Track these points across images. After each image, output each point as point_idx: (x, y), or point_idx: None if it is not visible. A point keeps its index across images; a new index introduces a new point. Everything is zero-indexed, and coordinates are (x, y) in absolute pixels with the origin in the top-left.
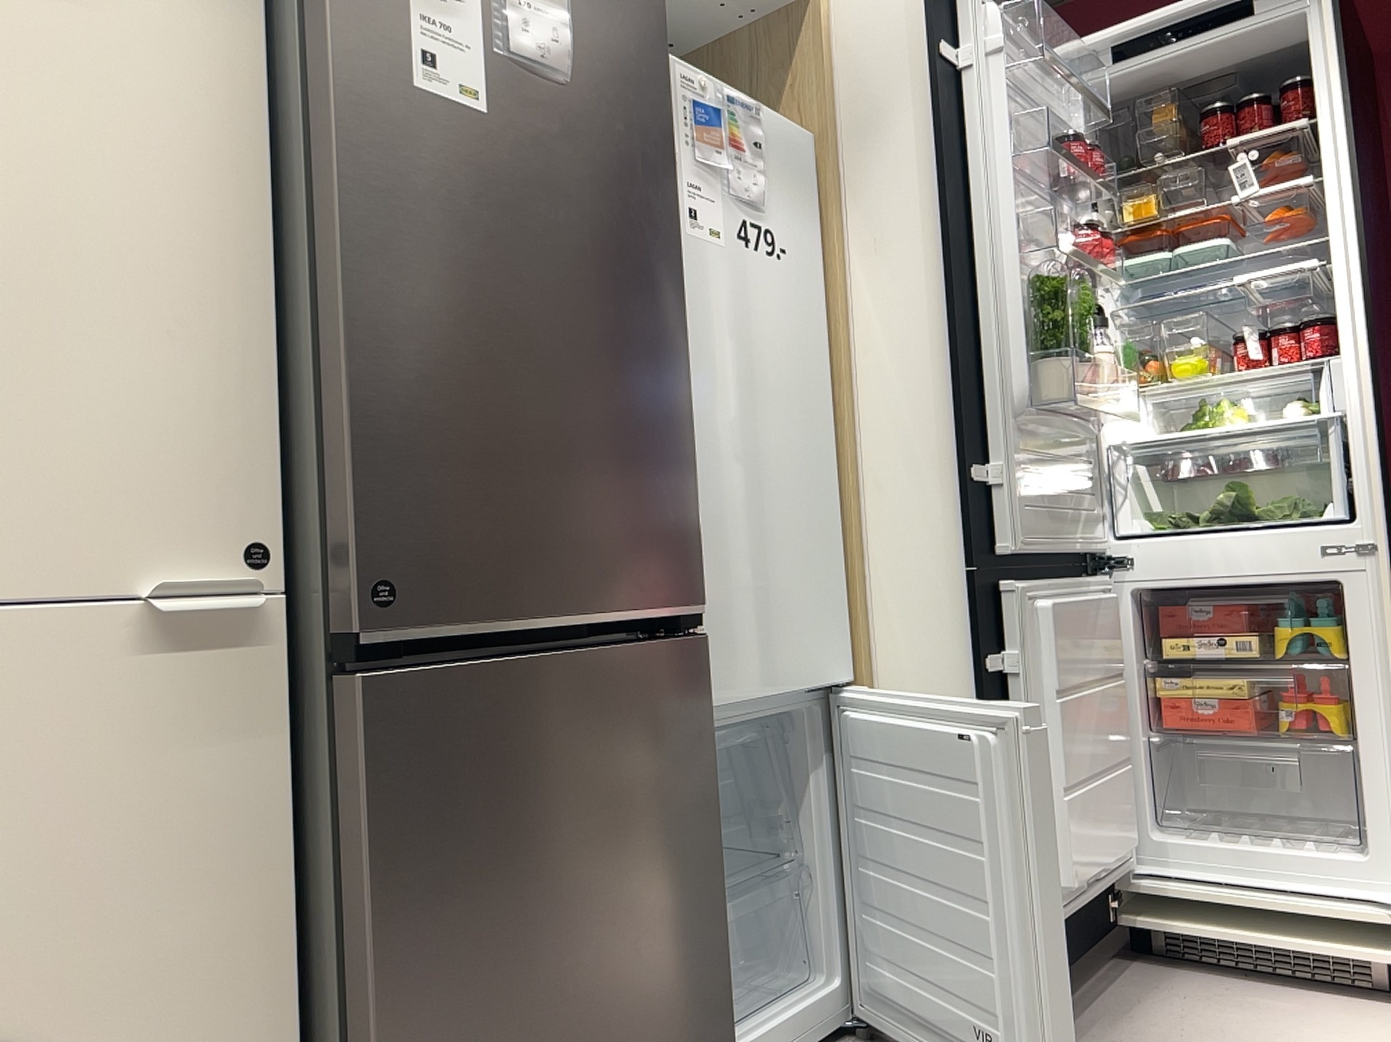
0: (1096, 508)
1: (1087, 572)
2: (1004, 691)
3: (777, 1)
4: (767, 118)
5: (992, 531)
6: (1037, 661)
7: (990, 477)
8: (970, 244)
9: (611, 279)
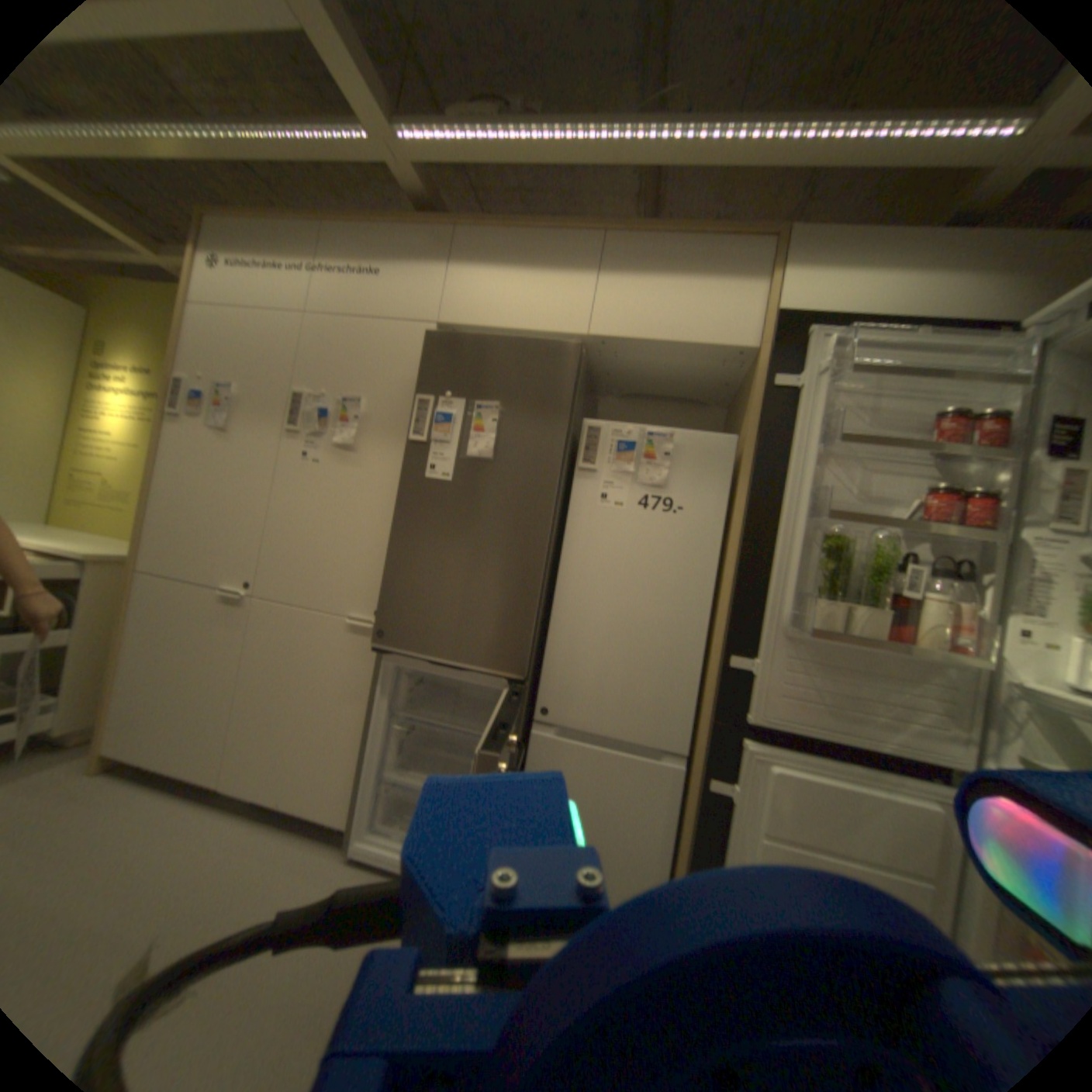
0: (949, 731)
1: (941, 781)
2: (730, 811)
3: (747, 357)
4: (682, 438)
5: (747, 704)
6: (761, 807)
7: (752, 669)
8: (777, 511)
9: (500, 538)
